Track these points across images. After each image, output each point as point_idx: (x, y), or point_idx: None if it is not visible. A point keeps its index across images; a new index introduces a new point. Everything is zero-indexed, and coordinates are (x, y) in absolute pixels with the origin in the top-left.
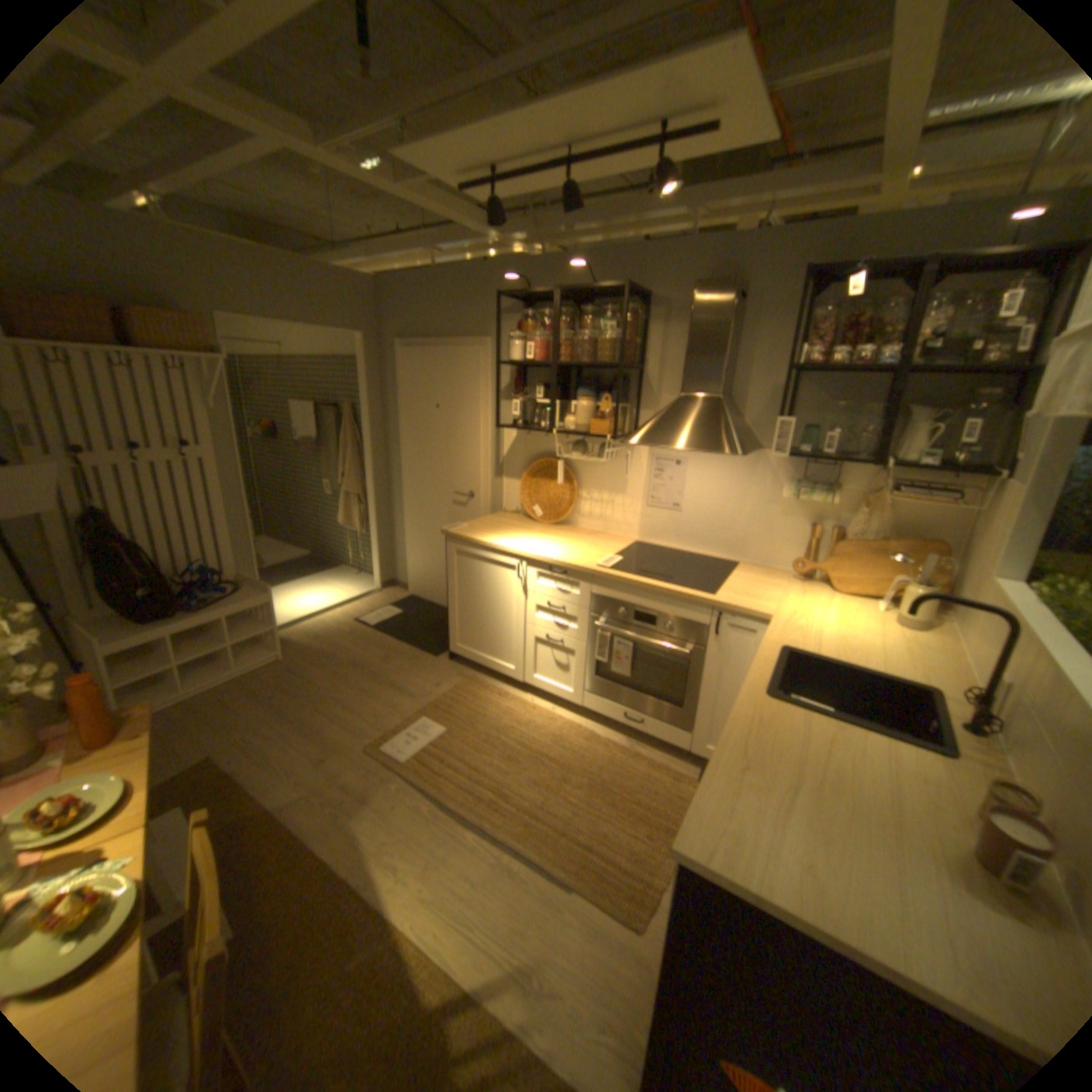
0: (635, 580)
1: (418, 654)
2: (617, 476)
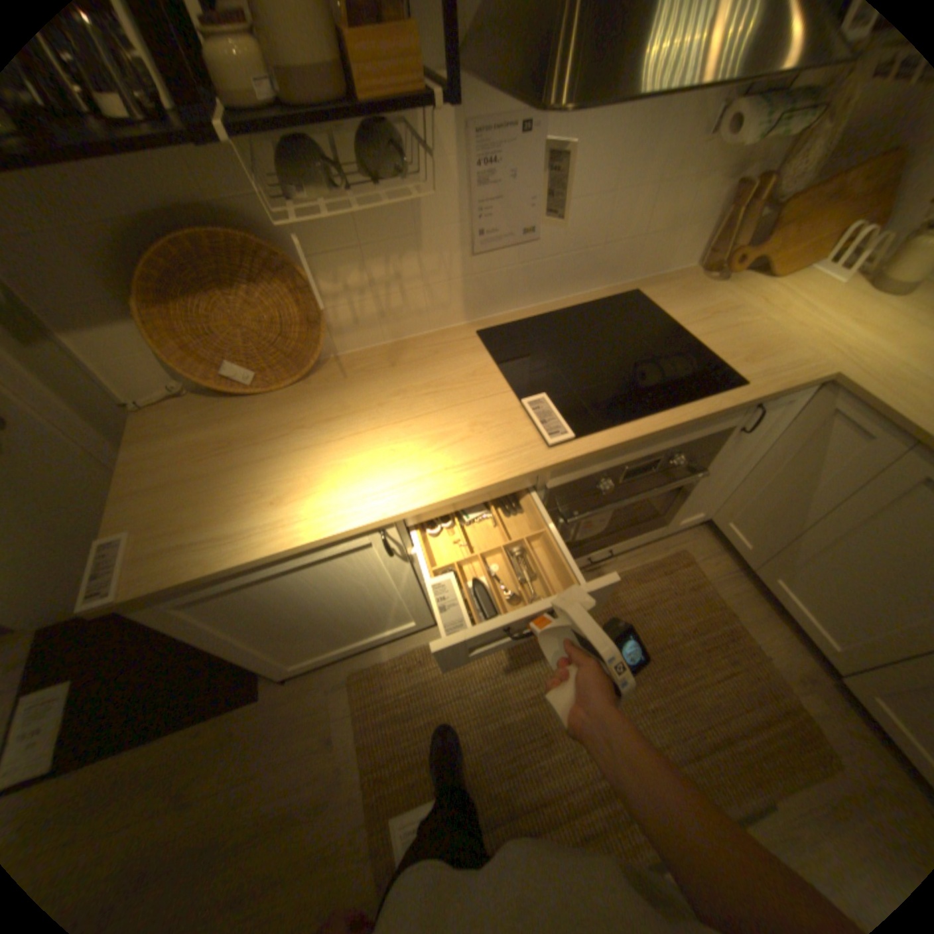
0: (640, 433)
1: (217, 727)
2: (393, 206)
